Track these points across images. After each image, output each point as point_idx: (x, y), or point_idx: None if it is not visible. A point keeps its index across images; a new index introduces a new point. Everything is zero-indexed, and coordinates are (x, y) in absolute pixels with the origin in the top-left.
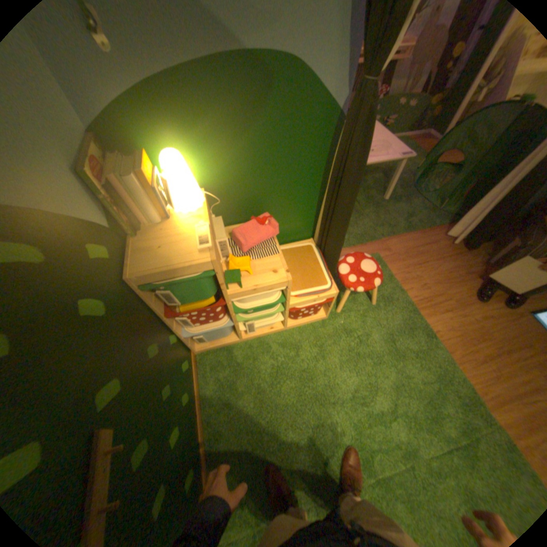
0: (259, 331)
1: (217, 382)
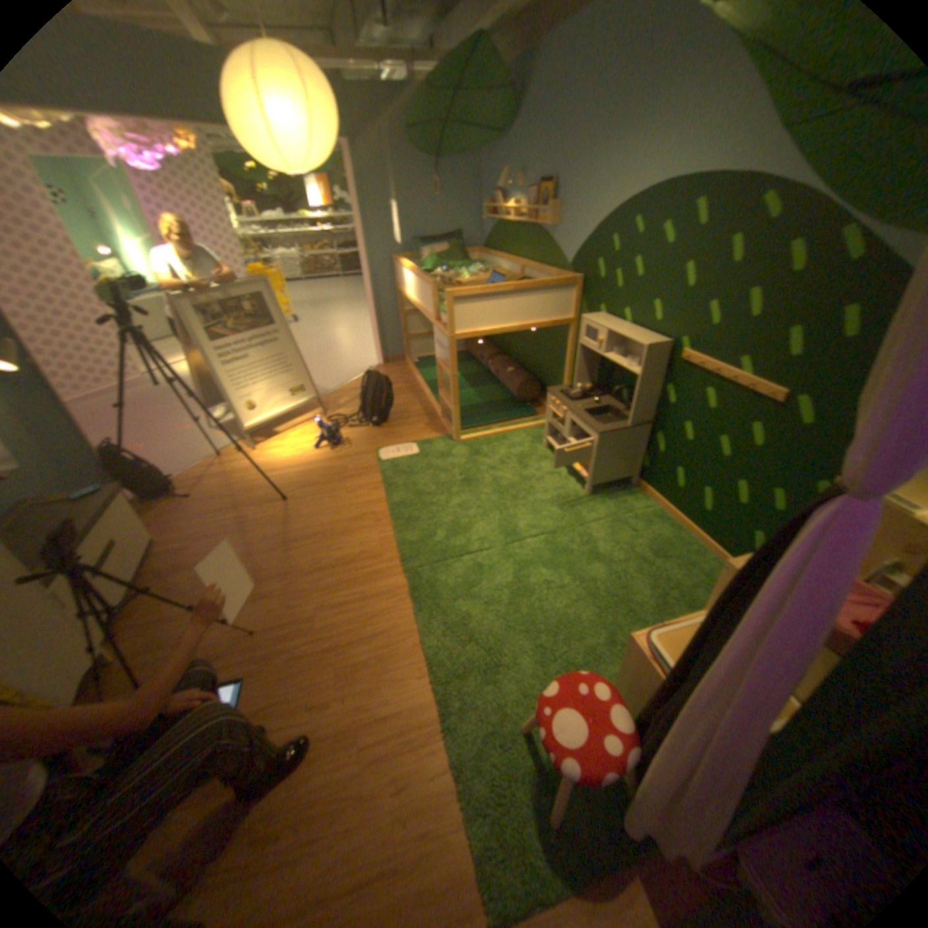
0: None
1: None
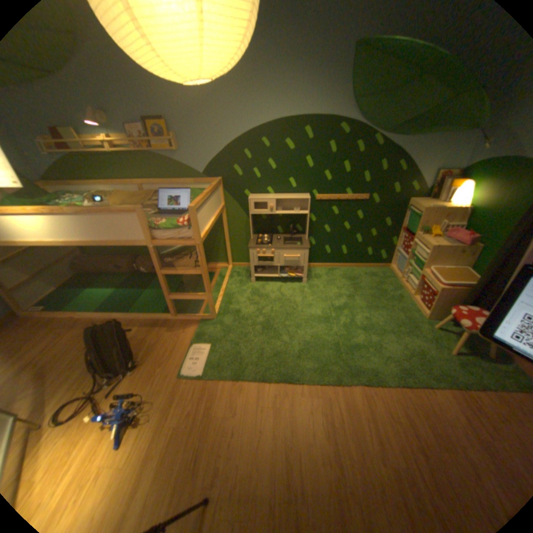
0: (407, 286)
1: (375, 273)
